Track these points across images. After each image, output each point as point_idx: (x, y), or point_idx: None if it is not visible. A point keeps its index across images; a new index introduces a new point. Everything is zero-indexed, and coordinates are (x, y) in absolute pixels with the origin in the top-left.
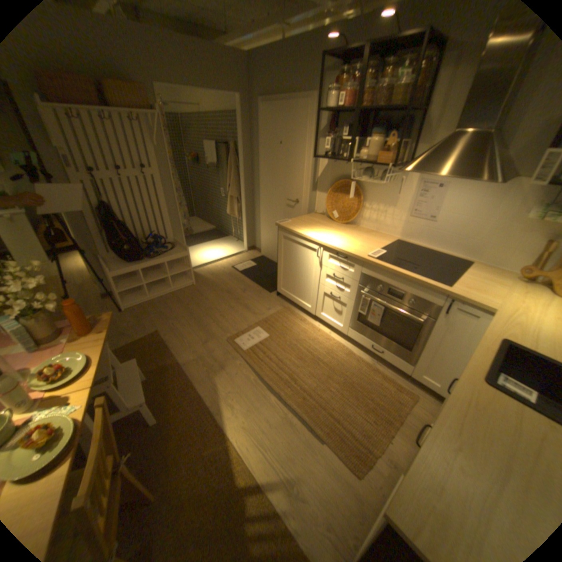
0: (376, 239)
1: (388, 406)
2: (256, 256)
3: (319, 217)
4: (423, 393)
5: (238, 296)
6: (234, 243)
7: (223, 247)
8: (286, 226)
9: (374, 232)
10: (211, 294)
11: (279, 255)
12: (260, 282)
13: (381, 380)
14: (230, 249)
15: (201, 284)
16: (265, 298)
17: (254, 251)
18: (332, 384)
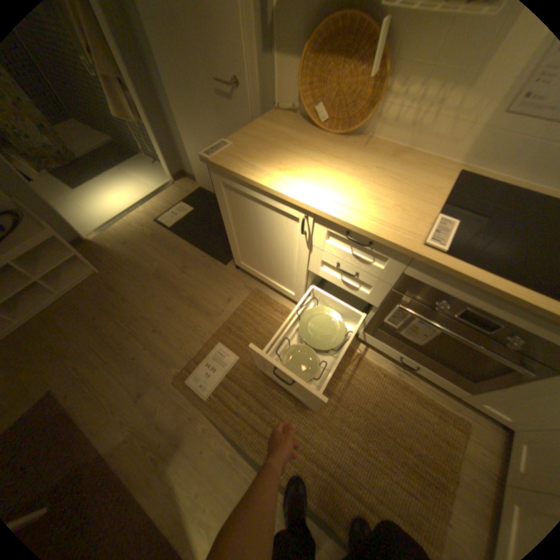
0: (419, 175)
1: (433, 455)
2: (190, 192)
3: (289, 122)
4: (474, 413)
5: (175, 282)
6: (148, 170)
7: (132, 181)
8: (224, 162)
9: (407, 152)
10: (130, 287)
11: (225, 213)
12: (206, 246)
13: (416, 406)
14: (144, 183)
15: (109, 270)
16: (220, 278)
17: (184, 182)
18: (350, 434)
